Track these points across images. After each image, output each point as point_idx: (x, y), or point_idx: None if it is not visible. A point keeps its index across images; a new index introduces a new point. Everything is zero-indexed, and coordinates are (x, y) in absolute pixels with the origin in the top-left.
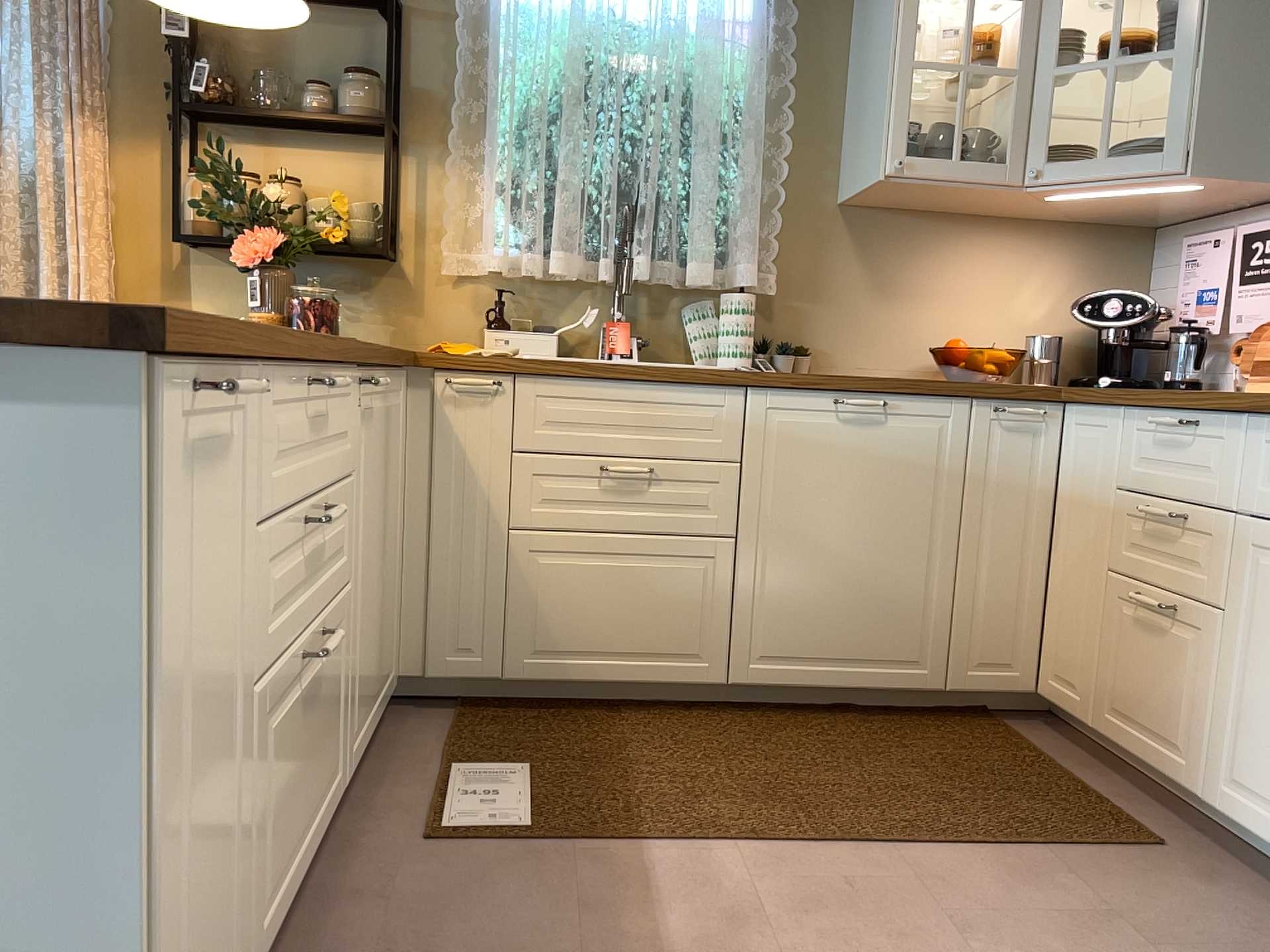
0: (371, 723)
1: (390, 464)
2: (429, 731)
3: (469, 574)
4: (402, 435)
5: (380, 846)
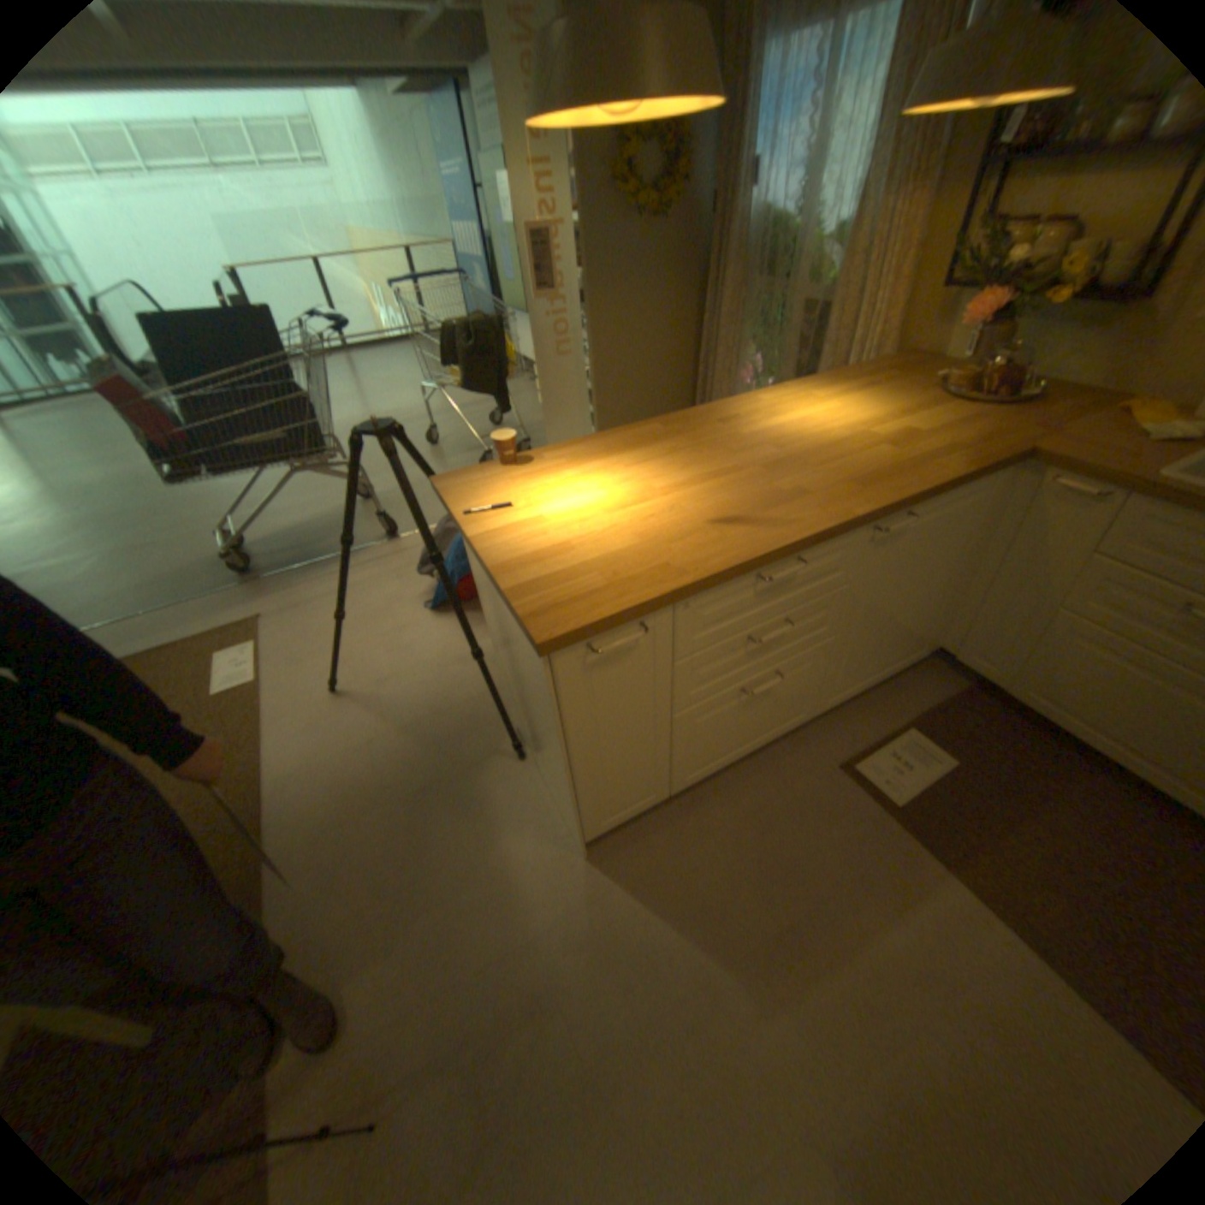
0: (872, 683)
1: (953, 543)
2: (936, 692)
3: (1015, 619)
4: (1002, 507)
5: (822, 754)
